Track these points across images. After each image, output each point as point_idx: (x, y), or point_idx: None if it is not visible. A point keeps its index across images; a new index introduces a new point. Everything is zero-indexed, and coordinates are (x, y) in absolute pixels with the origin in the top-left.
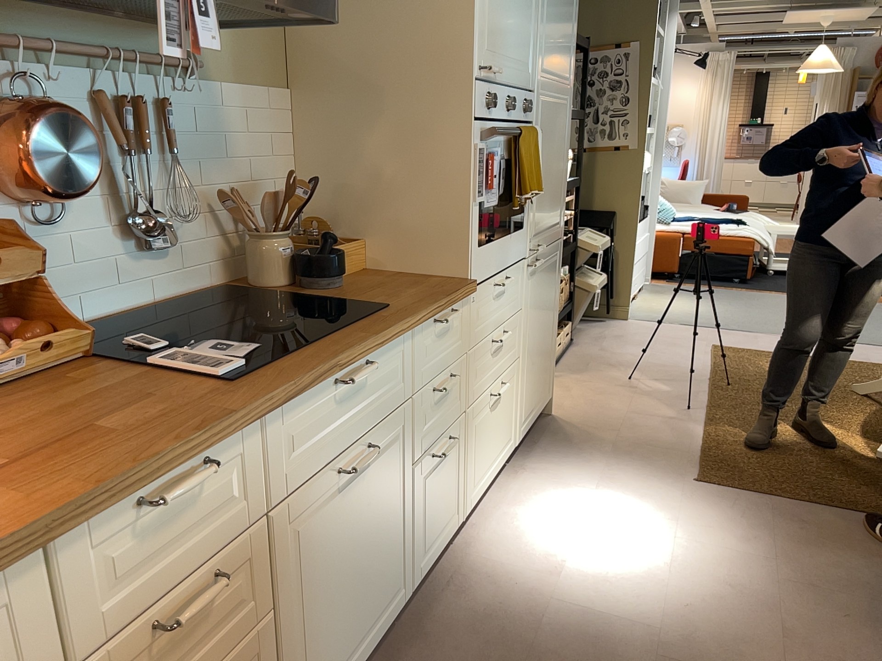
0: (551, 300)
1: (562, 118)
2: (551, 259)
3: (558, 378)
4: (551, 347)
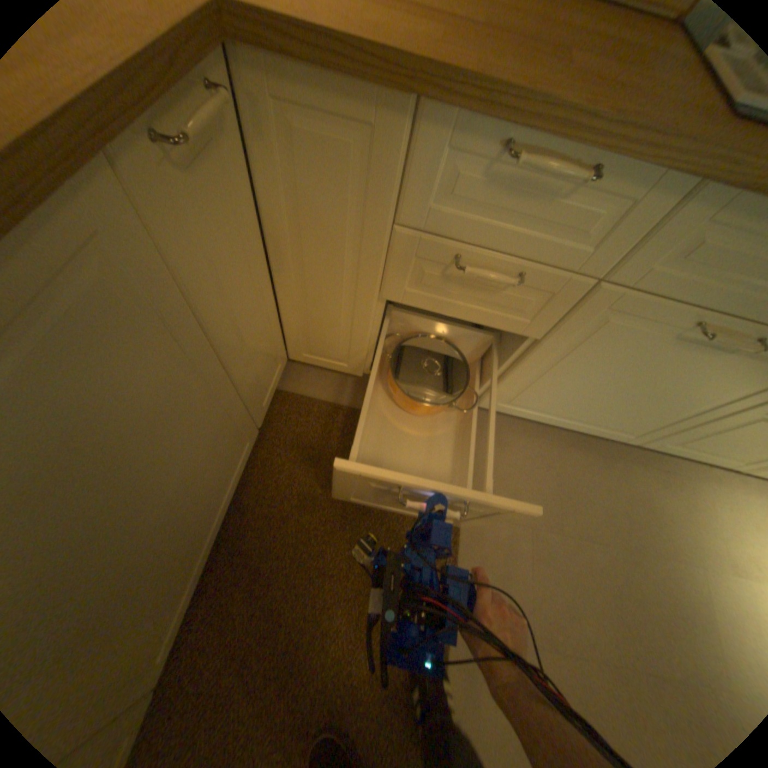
0: None
1: None
2: None
3: None
4: None
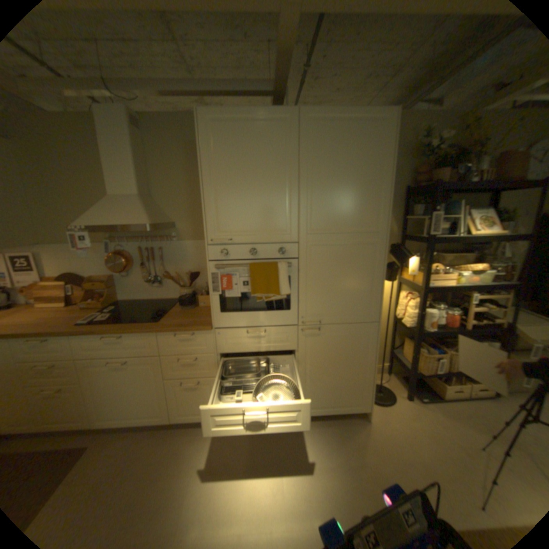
0: (357, 355)
1: (363, 250)
2: (355, 332)
3: (426, 411)
4: (365, 383)
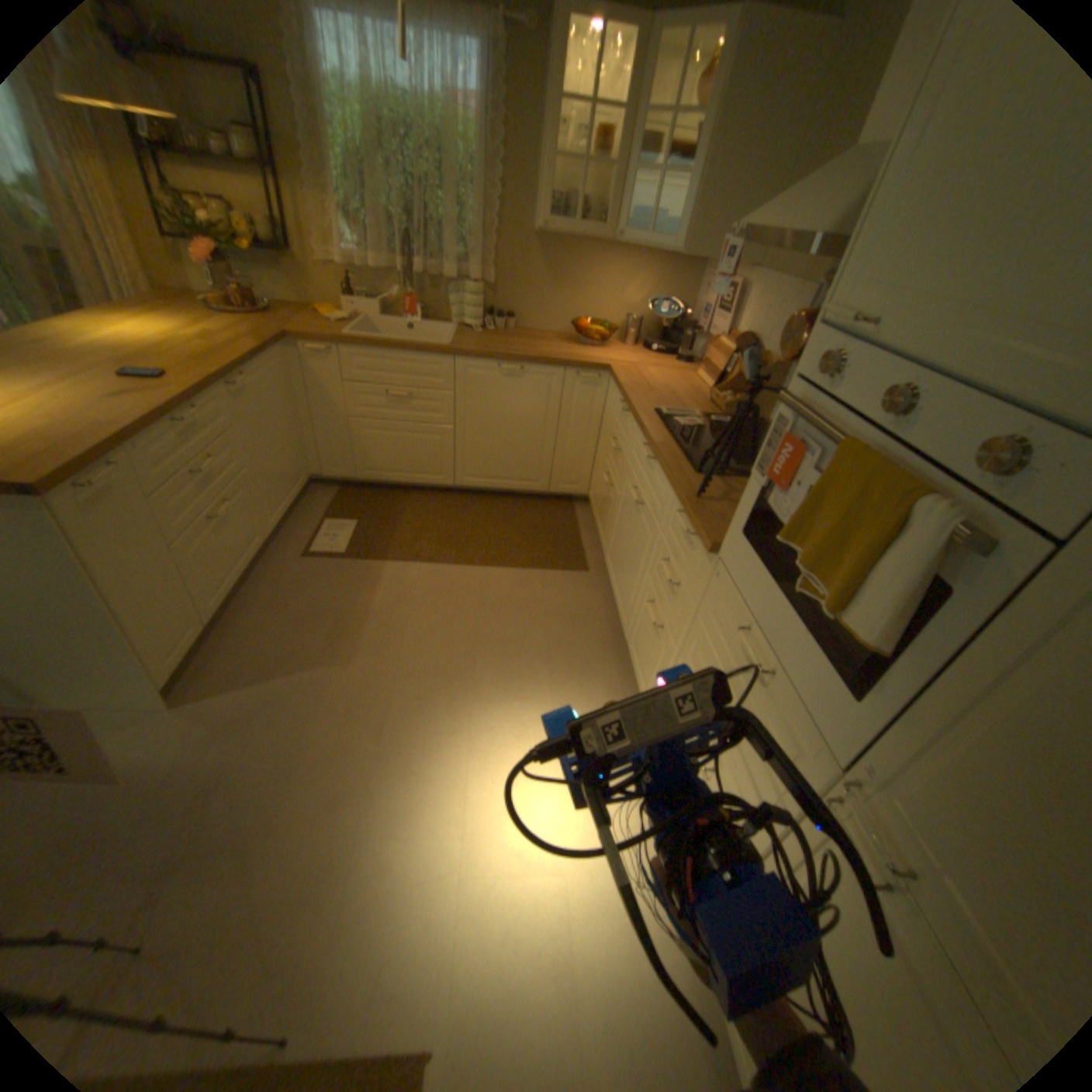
0: None
1: None
2: None
3: None
4: None
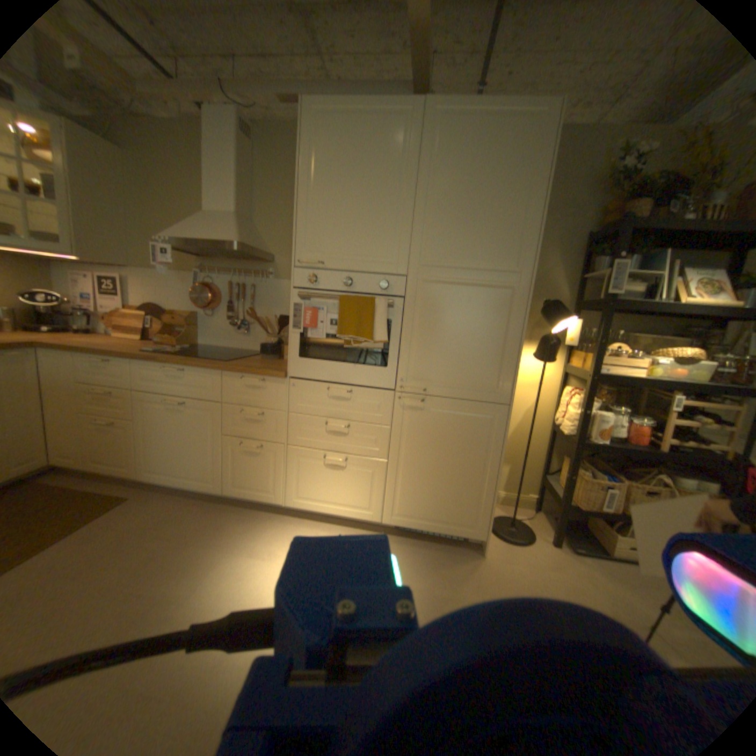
0: (472, 450)
1: (495, 297)
2: (473, 414)
3: (576, 565)
4: (481, 495)
